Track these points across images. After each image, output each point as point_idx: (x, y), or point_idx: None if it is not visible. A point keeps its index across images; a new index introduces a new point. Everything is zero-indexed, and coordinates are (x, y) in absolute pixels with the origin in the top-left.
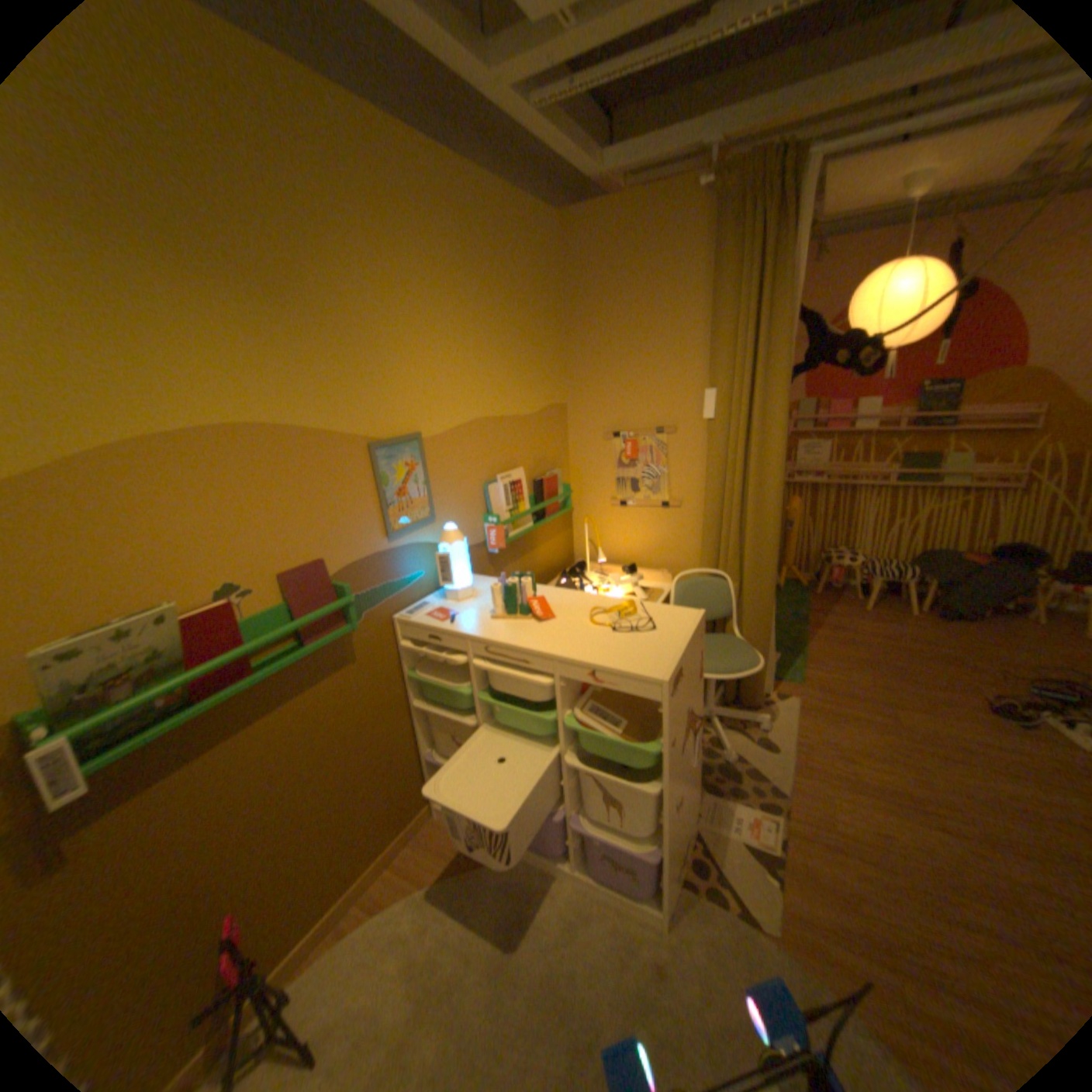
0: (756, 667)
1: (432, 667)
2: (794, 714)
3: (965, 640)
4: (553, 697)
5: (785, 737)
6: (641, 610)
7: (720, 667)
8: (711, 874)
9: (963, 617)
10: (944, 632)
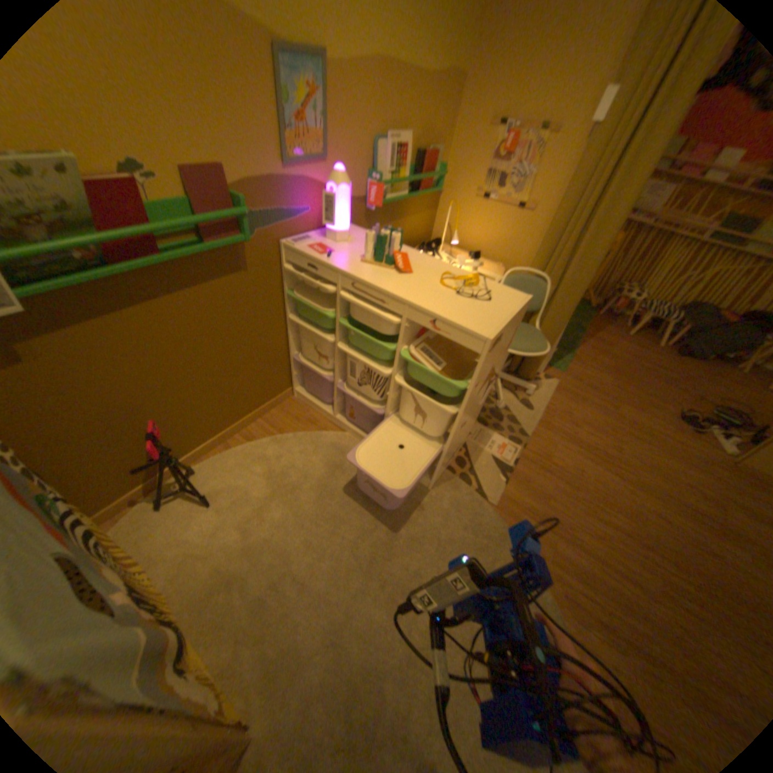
0: (543, 352)
1: (307, 292)
2: (551, 390)
3: (687, 370)
4: (396, 334)
5: (539, 402)
6: (481, 284)
7: (517, 346)
8: (466, 466)
9: (693, 356)
10: (675, 362)
